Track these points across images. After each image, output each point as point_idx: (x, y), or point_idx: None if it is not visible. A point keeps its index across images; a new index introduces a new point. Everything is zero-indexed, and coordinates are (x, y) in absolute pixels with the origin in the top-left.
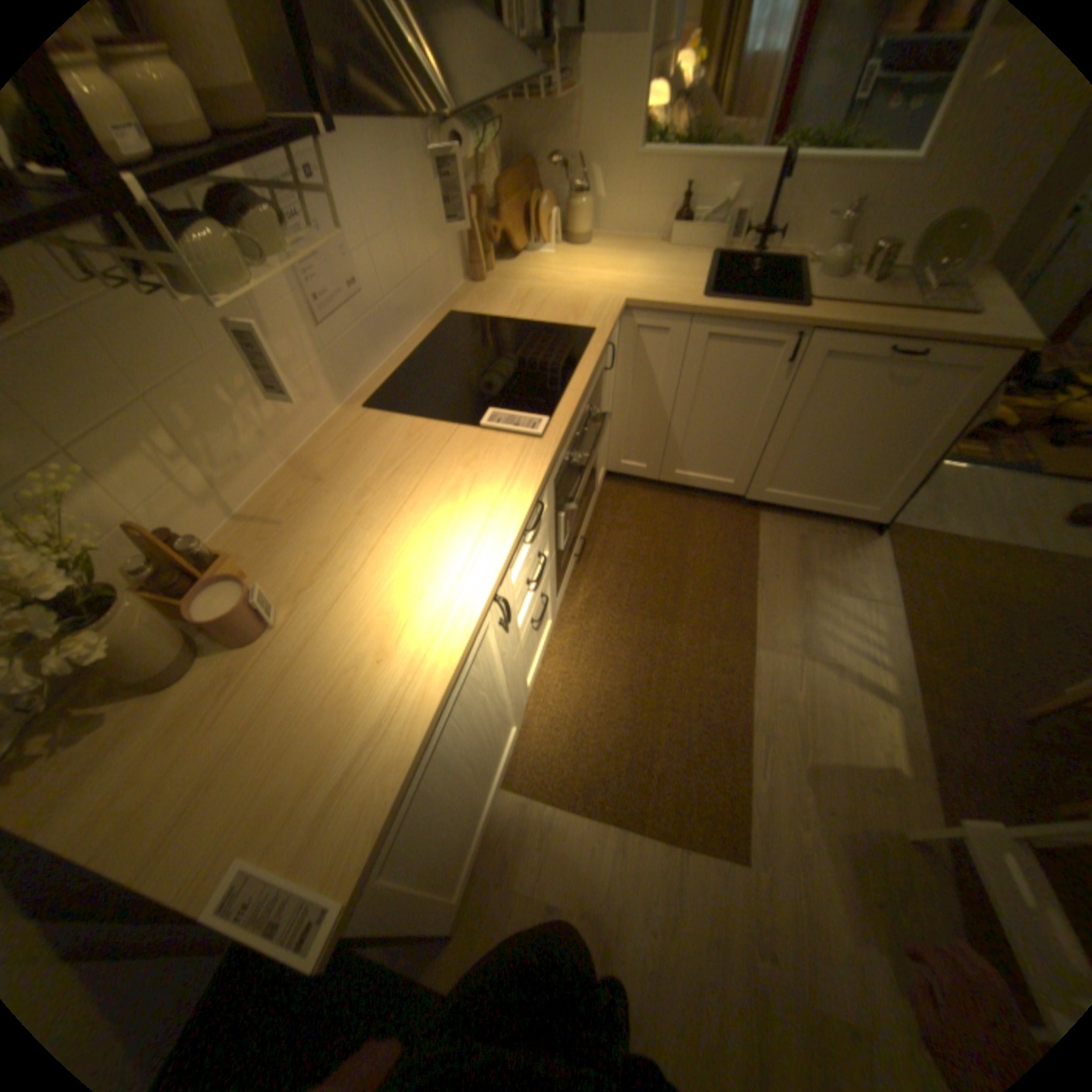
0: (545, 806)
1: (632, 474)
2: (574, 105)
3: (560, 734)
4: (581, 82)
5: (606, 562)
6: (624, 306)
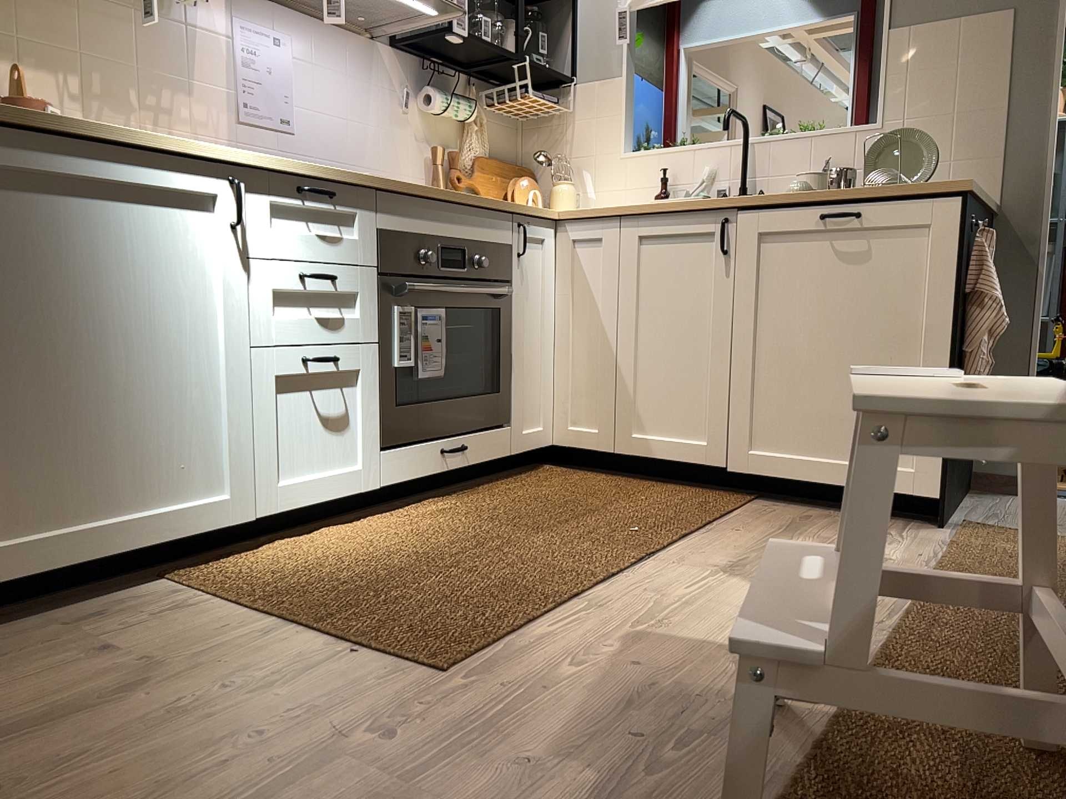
0: (203, 591)
1: (584, 447)
2: (568, 131)
3: (288, 560)
4: (571, 113)
5: (493, 496)
6: (555, 216)
